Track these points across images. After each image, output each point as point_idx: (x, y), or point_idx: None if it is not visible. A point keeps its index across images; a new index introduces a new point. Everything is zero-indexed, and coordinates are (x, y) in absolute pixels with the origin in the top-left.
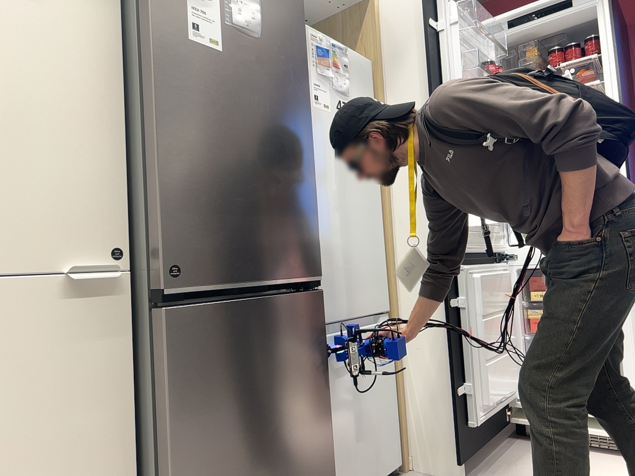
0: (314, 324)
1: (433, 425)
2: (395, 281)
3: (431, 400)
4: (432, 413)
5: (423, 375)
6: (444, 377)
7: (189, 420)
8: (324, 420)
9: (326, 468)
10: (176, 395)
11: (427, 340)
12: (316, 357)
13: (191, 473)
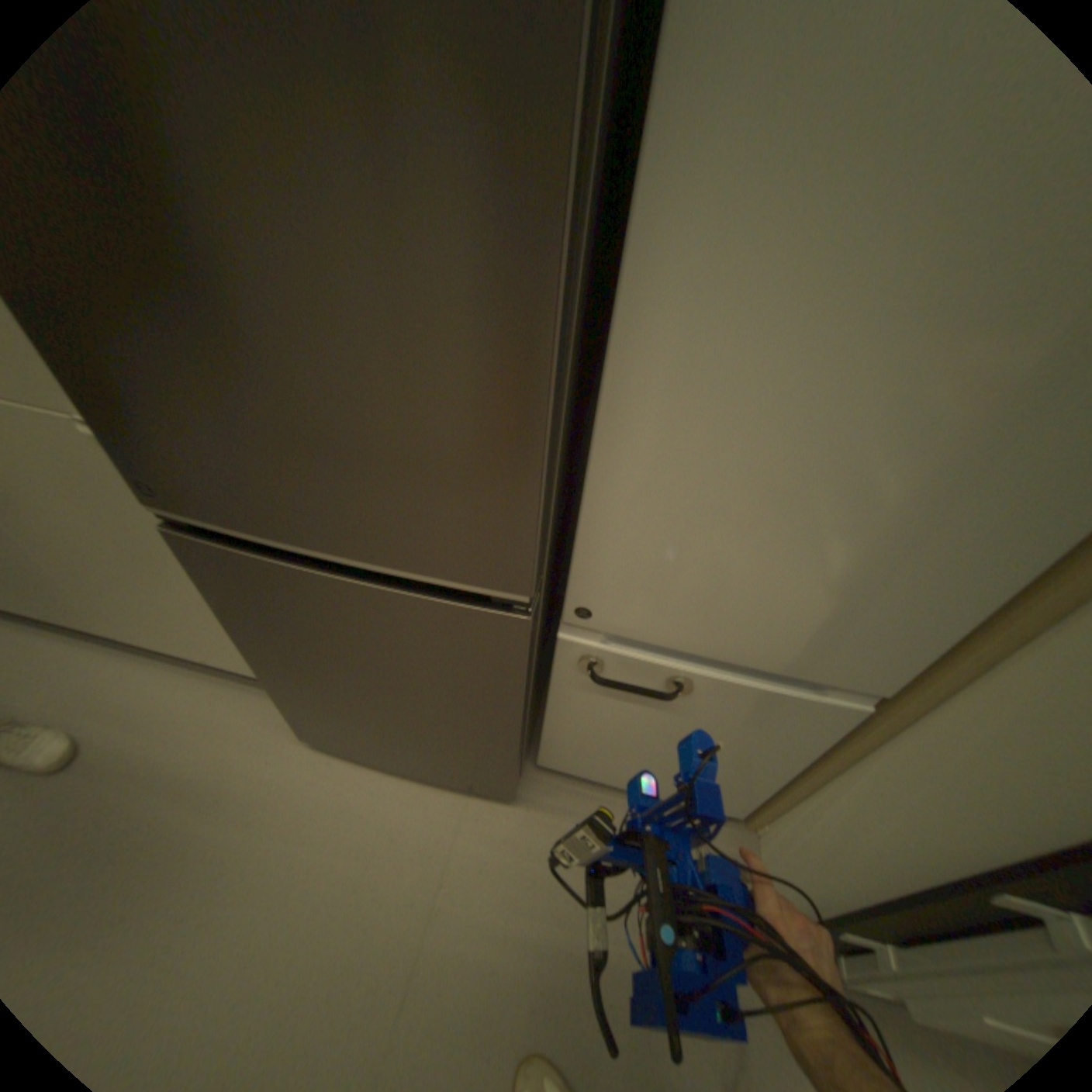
0: (487, 647)
1: (801, 866)
2: (971, 664)
3: (824, 855)
4: (812, 861)
5: (848, 825)
6: (861, 882)
7: (251, 637)
8: (499, 733)
9: (505, 758)
10: (225, 611)
11: (903, 816)
12: (486, 680)
13: (272, 670)
